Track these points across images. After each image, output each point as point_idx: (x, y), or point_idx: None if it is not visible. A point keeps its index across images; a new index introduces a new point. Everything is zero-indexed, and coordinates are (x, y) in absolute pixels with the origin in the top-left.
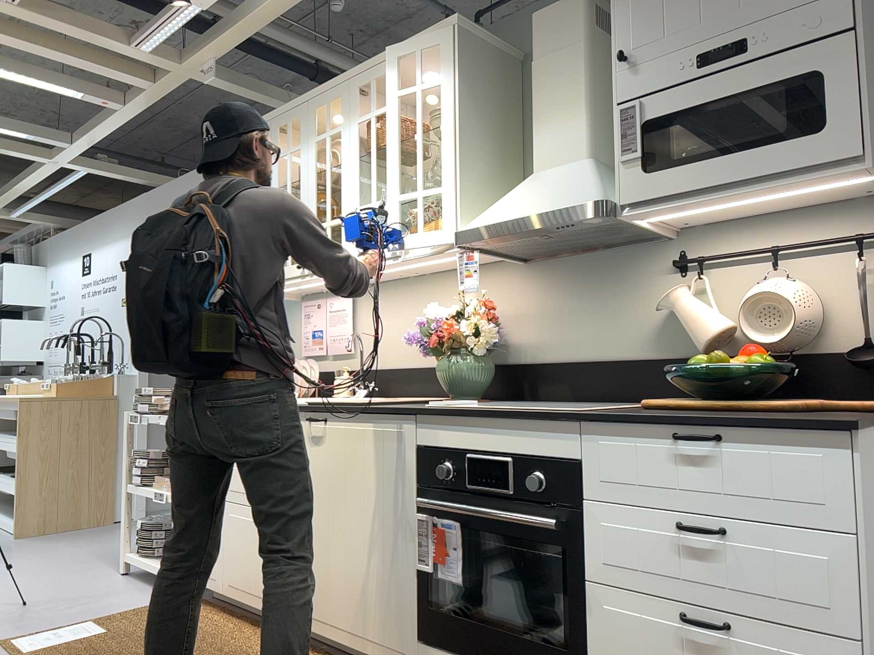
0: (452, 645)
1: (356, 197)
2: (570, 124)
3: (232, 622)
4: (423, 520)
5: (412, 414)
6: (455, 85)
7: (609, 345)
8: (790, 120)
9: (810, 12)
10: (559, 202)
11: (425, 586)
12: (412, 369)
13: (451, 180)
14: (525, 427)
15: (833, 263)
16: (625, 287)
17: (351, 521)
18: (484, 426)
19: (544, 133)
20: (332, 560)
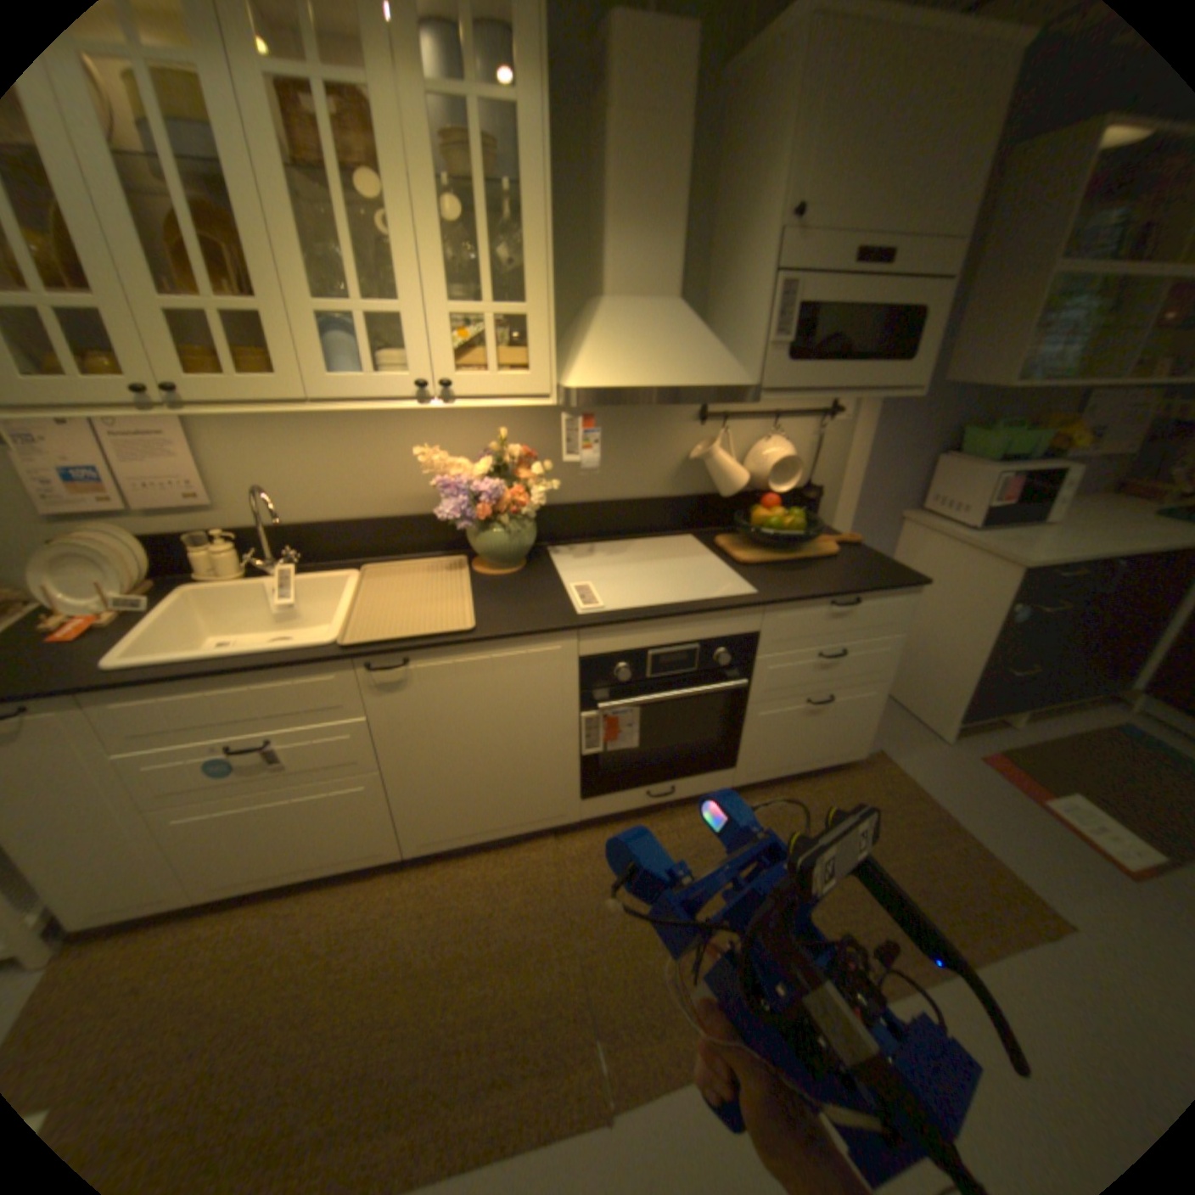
0: (620, 789)
1: (299, 266)
2: (666, 244)
3: (241, 919)
4: (592, 717)
5: (580, 631)
6: (546, 114)
7: (632, 487)
8: (899, 344)
9: (944, 247)
10: (708, 375)
11: (590, 763)
12: (358, 521)
13: (542, 298)
14: (714, 619)
15: (803, 426)
16: (653, 432)
17: (478, 749)
18: (671, 624)
19: (630, 242)
20: (448, 791)
